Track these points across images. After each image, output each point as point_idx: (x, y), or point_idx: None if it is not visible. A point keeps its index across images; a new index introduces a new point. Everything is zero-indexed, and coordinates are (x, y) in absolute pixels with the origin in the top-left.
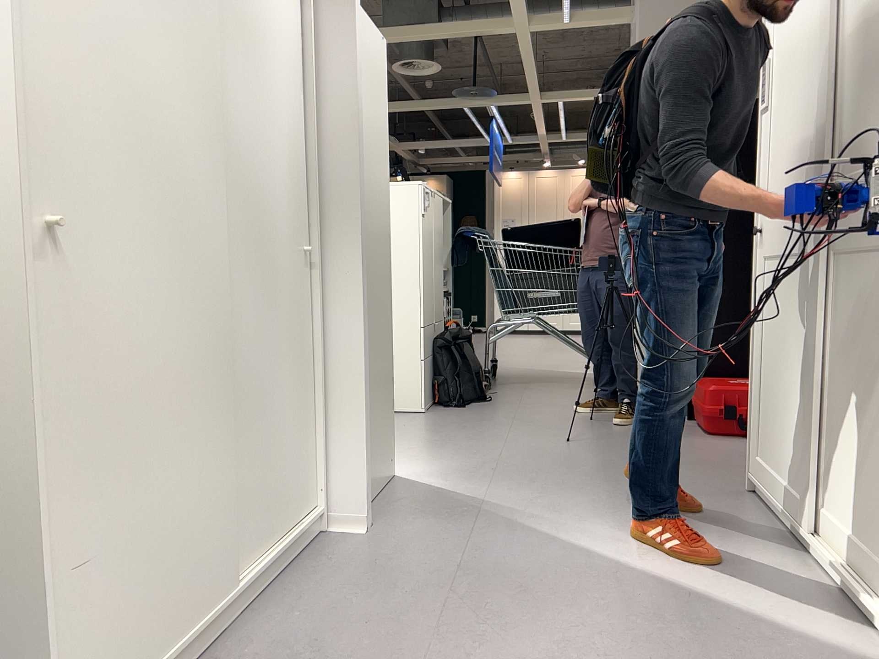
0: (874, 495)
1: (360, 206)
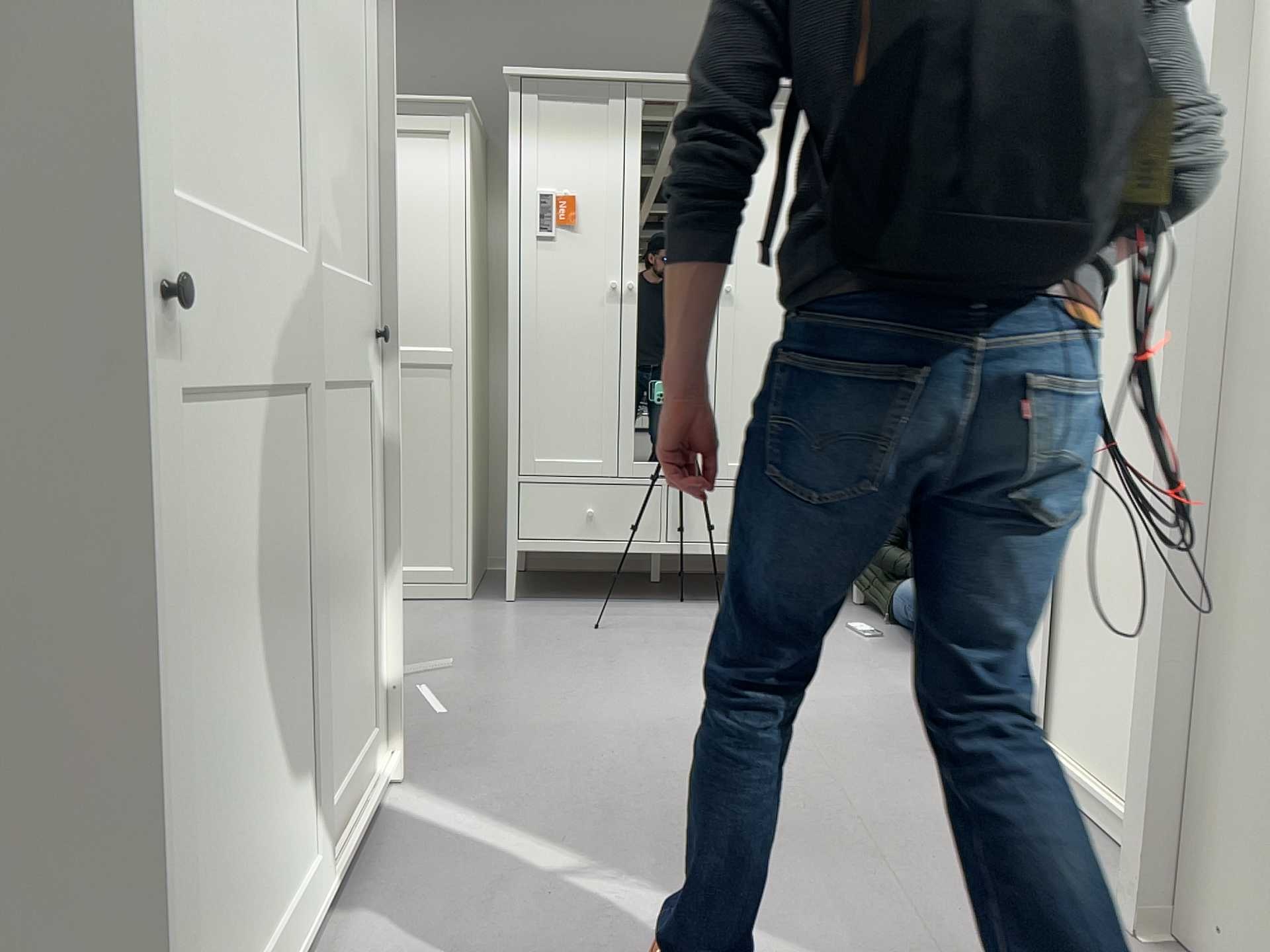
0: (357, 688)
1: (1182, 303)
